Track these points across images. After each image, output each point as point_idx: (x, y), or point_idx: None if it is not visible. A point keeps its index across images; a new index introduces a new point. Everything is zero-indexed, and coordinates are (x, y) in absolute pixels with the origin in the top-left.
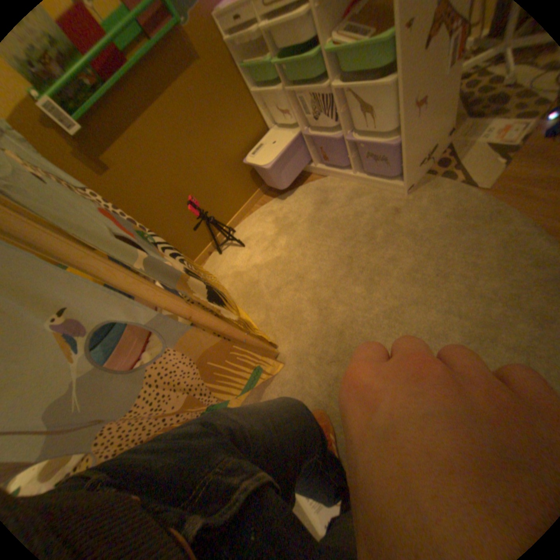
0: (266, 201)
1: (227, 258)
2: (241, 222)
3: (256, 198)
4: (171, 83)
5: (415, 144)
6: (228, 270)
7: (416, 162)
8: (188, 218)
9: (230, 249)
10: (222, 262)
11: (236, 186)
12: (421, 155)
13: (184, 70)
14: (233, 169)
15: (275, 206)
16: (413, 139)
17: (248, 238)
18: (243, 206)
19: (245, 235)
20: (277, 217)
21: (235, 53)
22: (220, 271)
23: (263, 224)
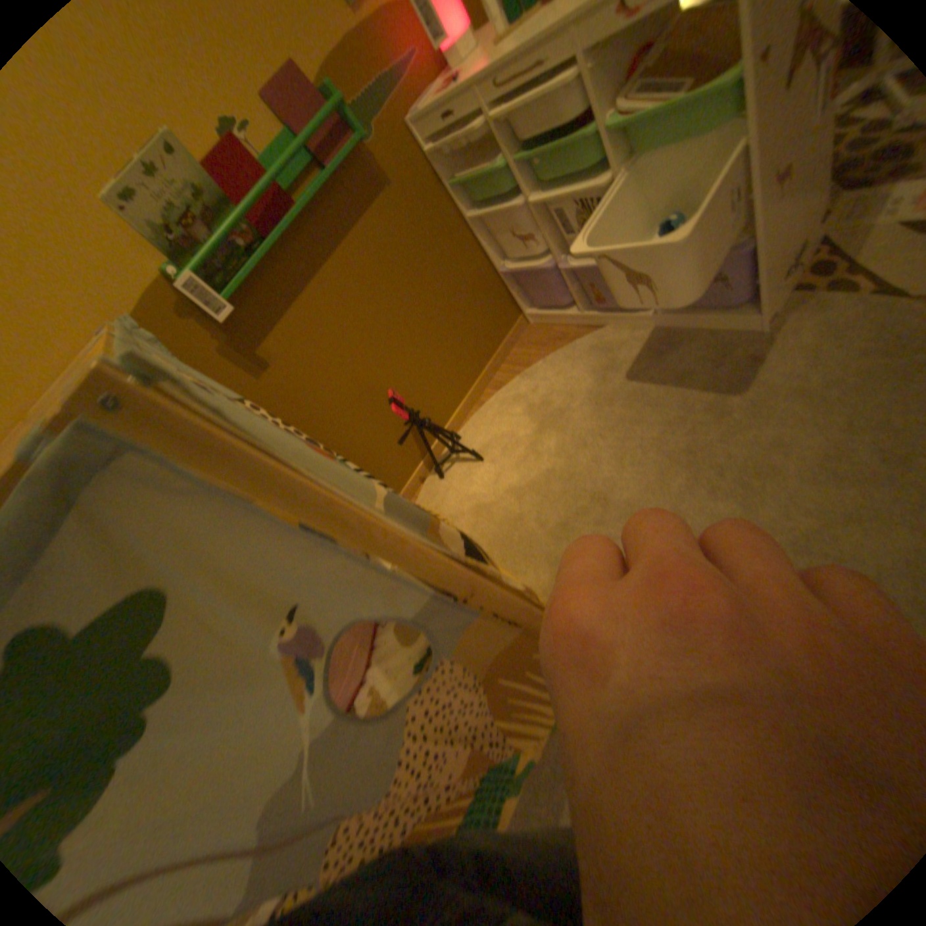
0: (503, 382)
1: (456, 483)
2: (468, 423)
3: (487, 380)
4: (353, 226)
5: (777, 246)
6: (462, 504)
7: (779, 274)
8: (387, 427)
9: (457, 469)
10: (449, 493)
11: (455, 365)
12: (787, 262)
13: (371, 204)
14: (448, 340)
15: (523, 388)
16: (775, 237)
17: (486, 446)
18: (468, 395)
19: (479, 442)
20: (531, 404)
21: (442, 168)
22: (447, 508)
23: (508, 419)
